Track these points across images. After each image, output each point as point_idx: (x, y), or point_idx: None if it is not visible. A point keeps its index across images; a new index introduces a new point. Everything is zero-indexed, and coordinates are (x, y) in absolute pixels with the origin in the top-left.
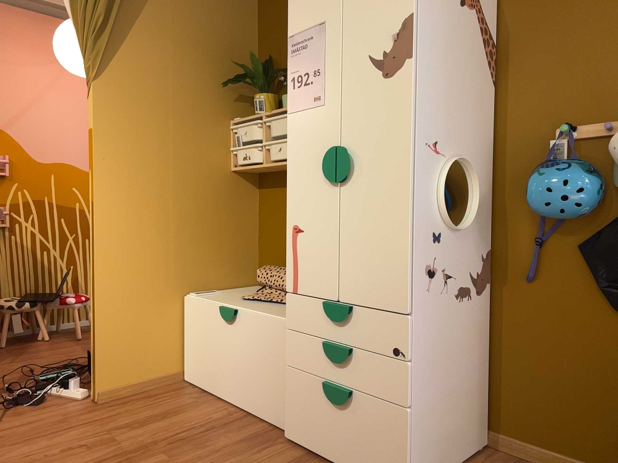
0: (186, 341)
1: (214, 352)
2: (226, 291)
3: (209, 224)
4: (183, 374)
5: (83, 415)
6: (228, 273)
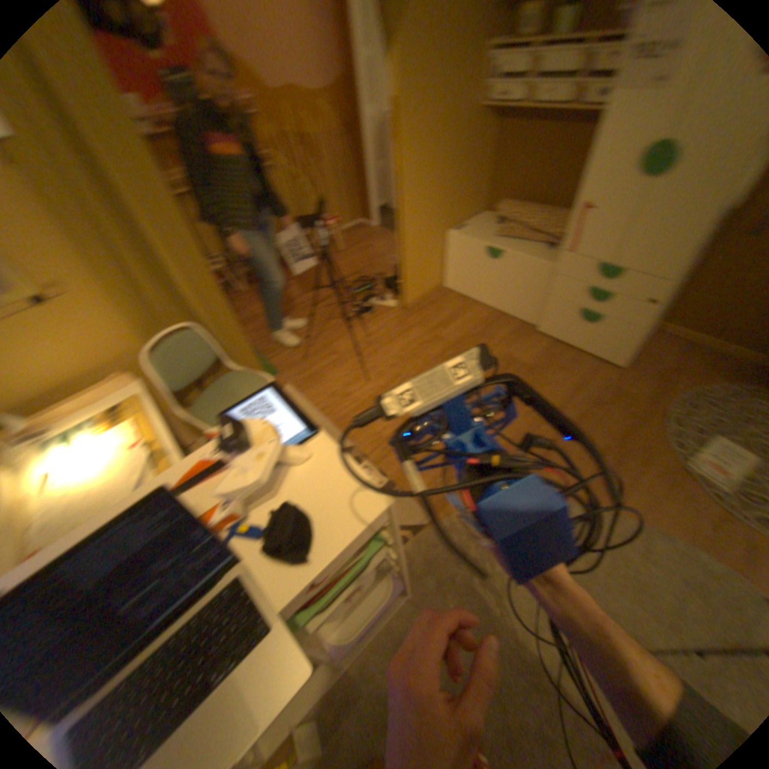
0: (446, 263)
1: (474, 274)
2: (469, 222)
3: (461, 167)
4: (442, 283)
5: (406, 319)
6: (469, 205)
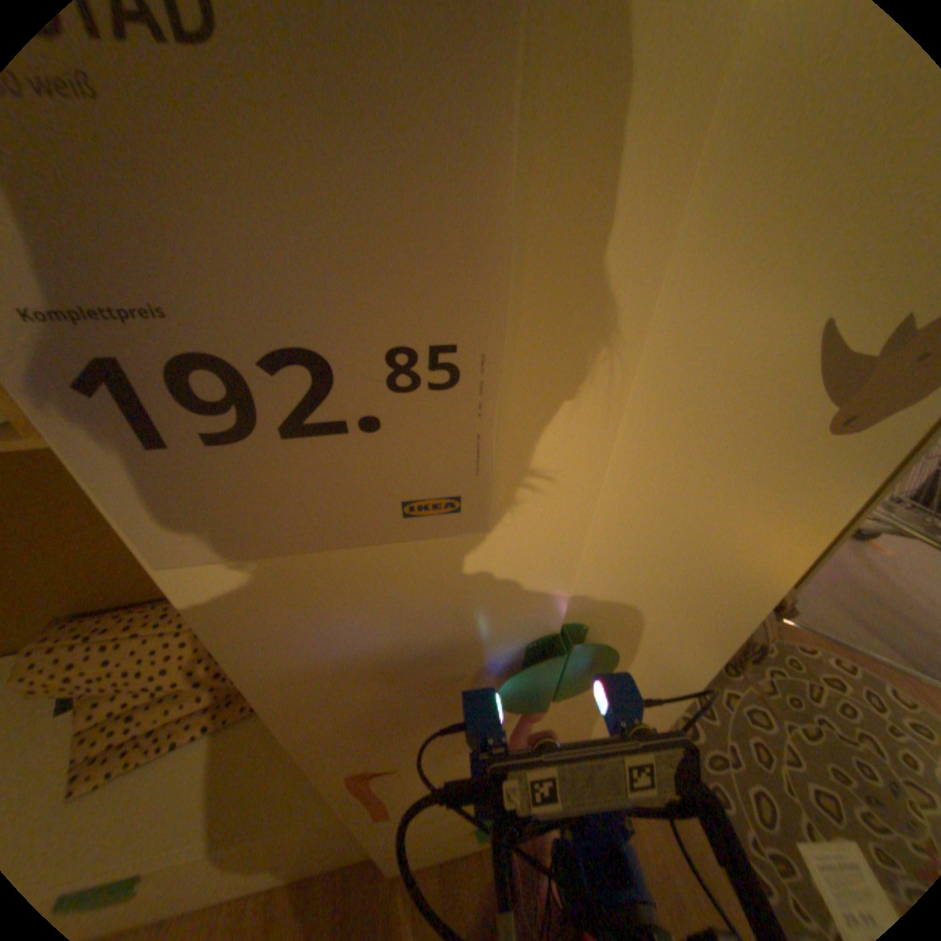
0: None
1: None
2: None
3: None
4: None
5: None
6: None
